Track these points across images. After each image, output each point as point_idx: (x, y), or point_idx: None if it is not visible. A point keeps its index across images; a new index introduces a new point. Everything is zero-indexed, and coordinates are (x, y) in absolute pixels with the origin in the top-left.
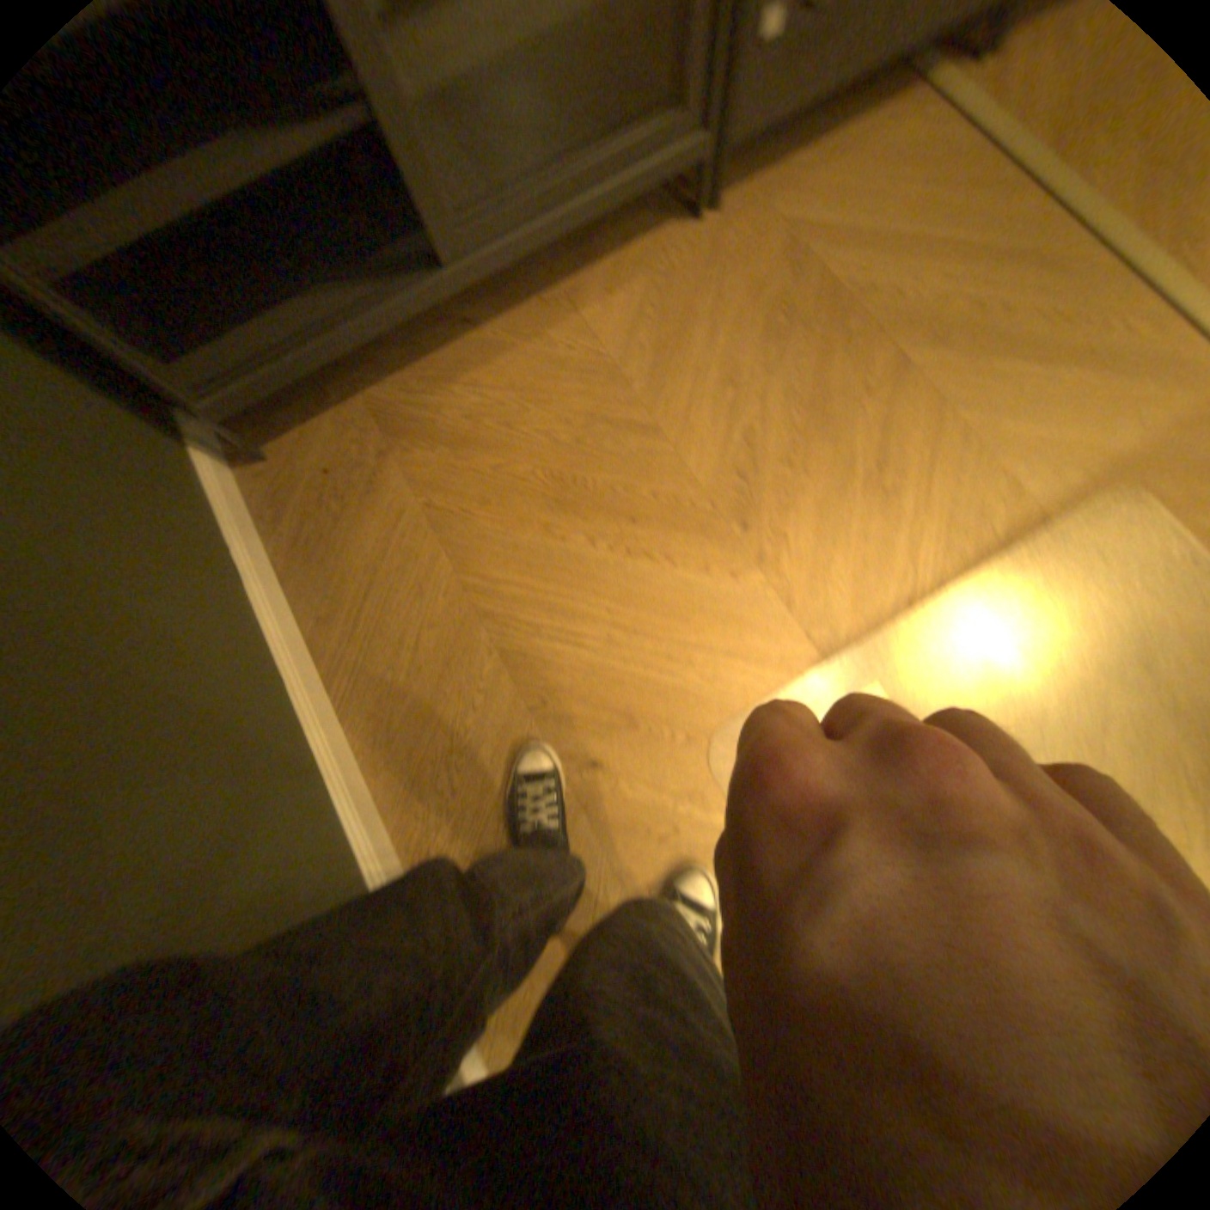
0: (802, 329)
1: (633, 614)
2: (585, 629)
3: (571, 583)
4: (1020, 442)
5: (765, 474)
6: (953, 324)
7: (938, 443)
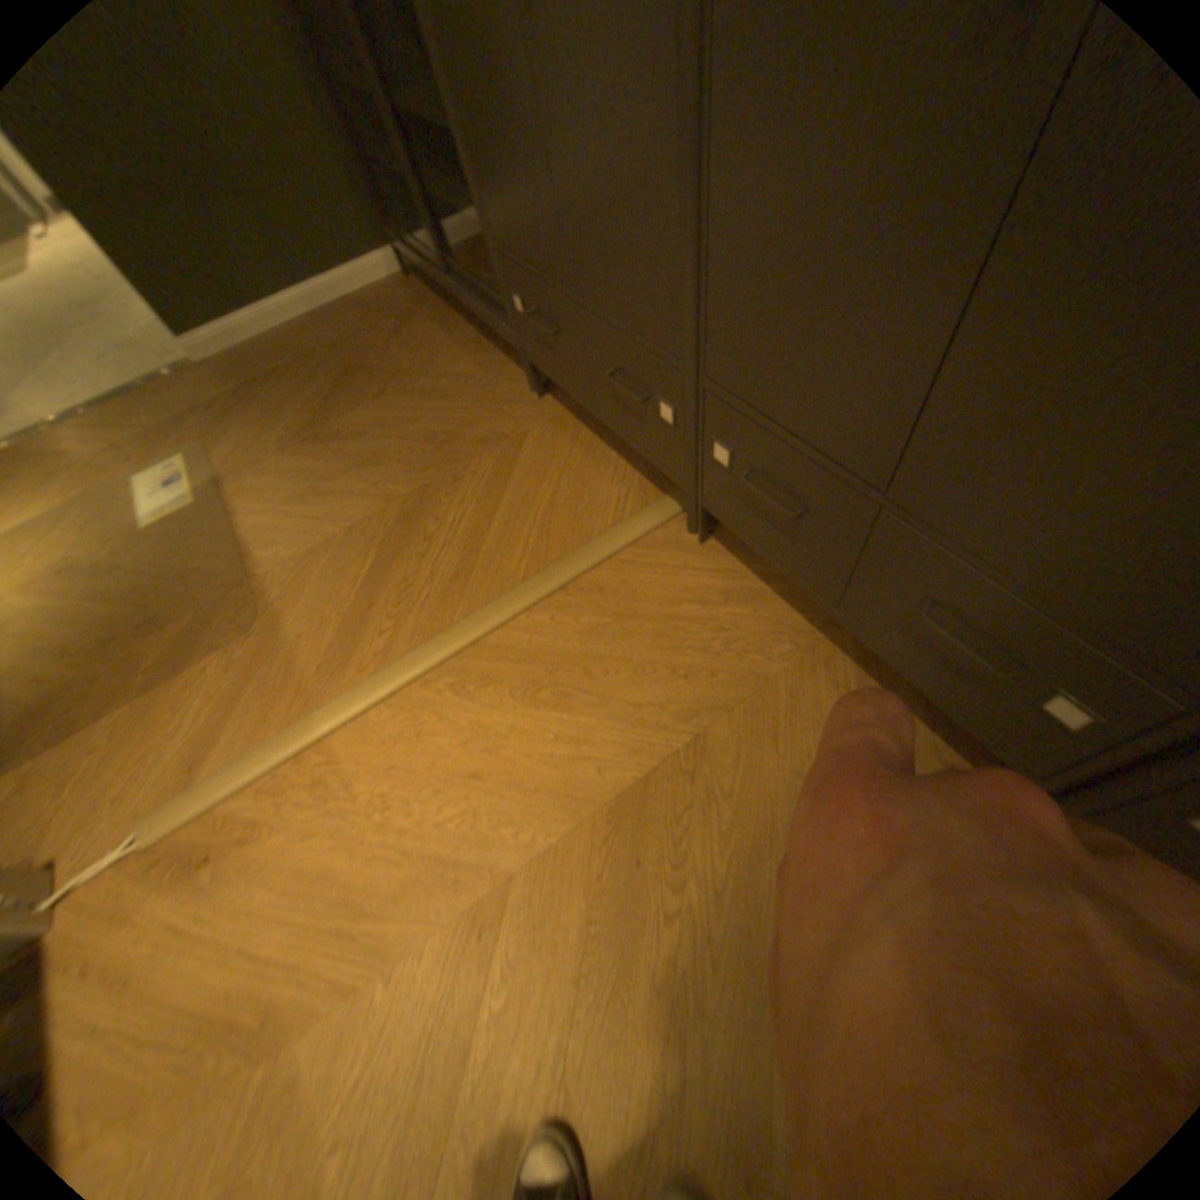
0: (432, 450)
1: (276, 407)
2: (276, 392)
3: (302, 383)
4: (312, 564)
5: (335, 445)
6: (416, 526)
7: (327, 521)
